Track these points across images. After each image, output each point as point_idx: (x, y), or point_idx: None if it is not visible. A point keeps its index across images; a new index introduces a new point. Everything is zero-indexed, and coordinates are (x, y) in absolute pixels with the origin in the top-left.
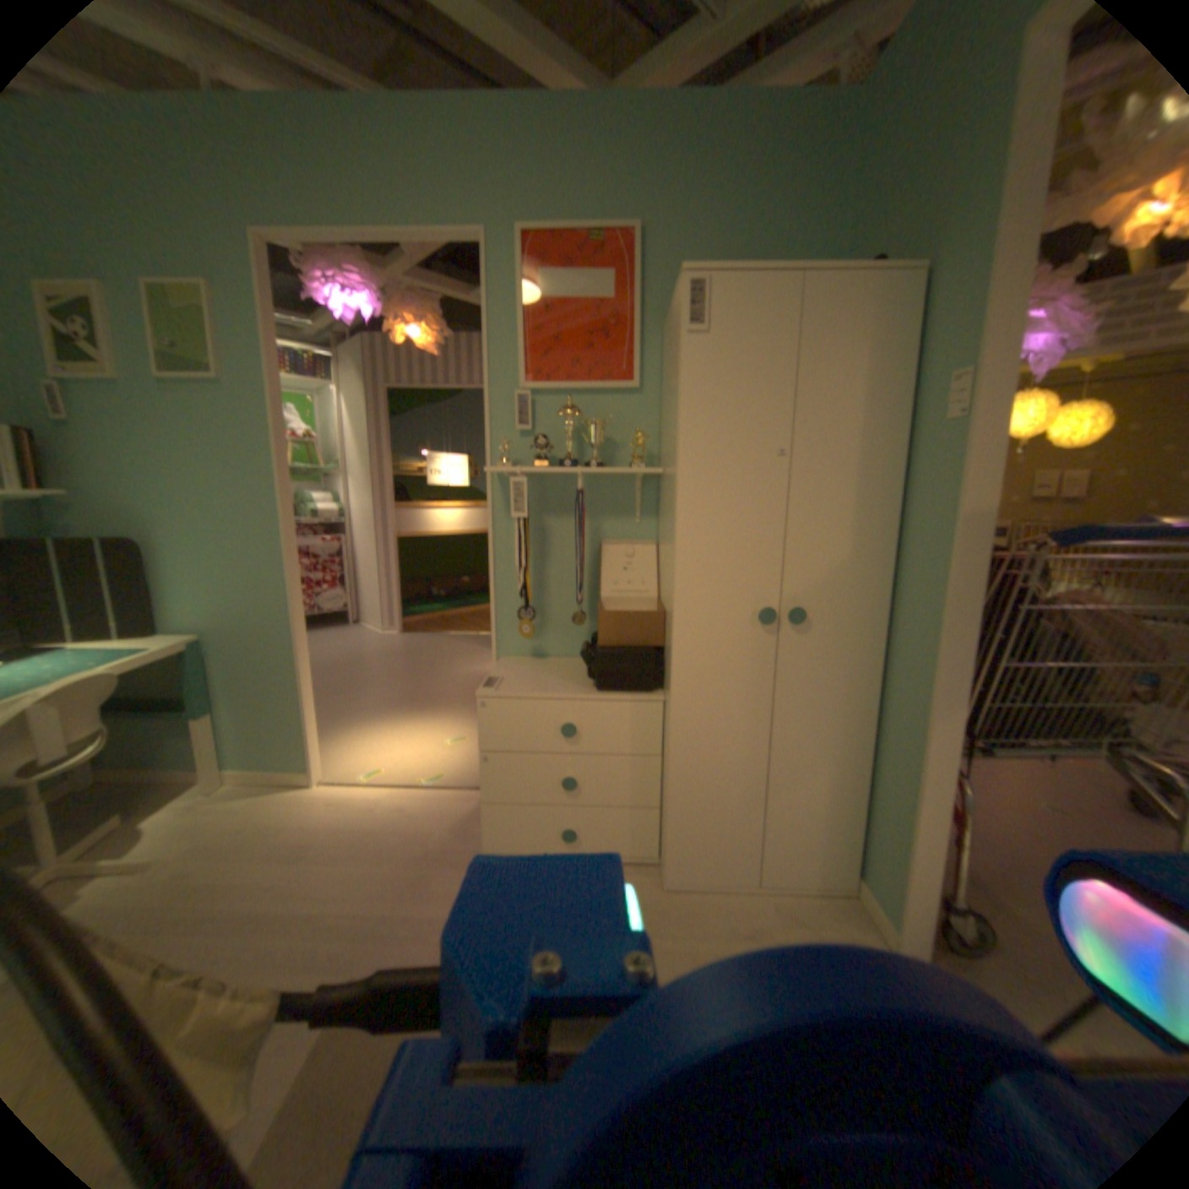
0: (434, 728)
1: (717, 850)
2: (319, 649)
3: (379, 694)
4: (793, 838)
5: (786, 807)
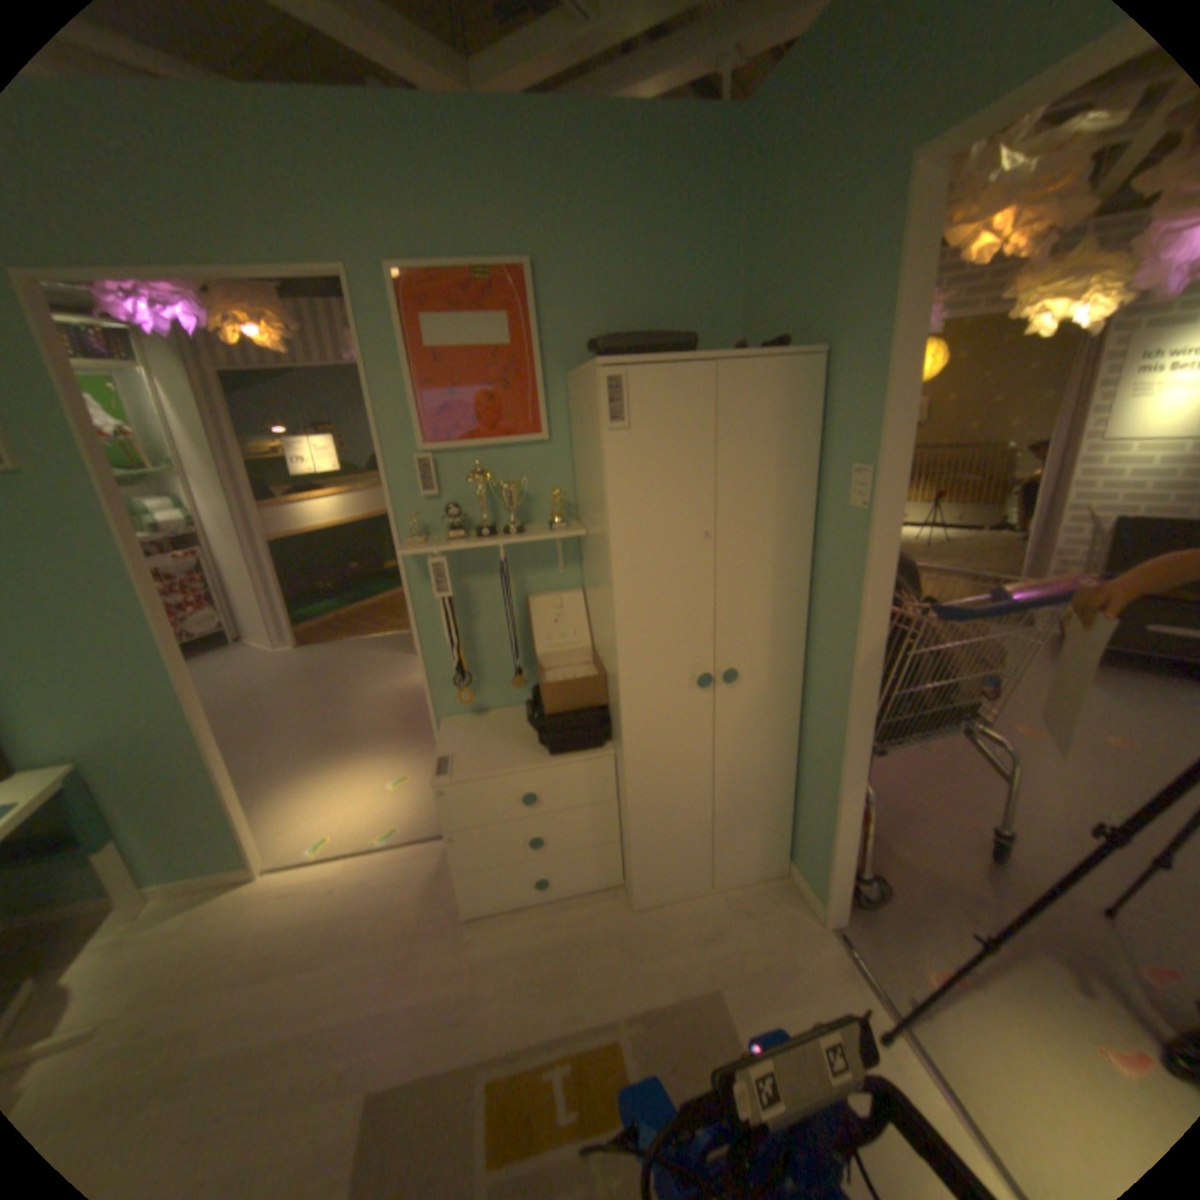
0: (368, 770)
1: (675, 869)
2: (202, 686)
3: (293, 737)
4: (735, 845)
5: (728, 824)
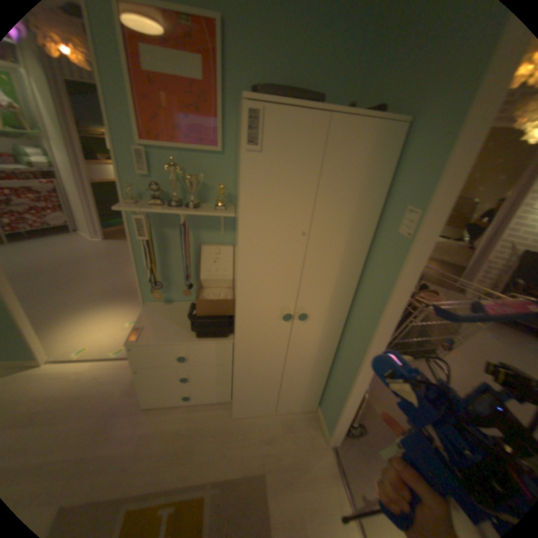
0: (120, 313)
1: (257, 403)
2: (51, 251)
3: (88, 288)
4: (292, 396)
5: (290, 386)
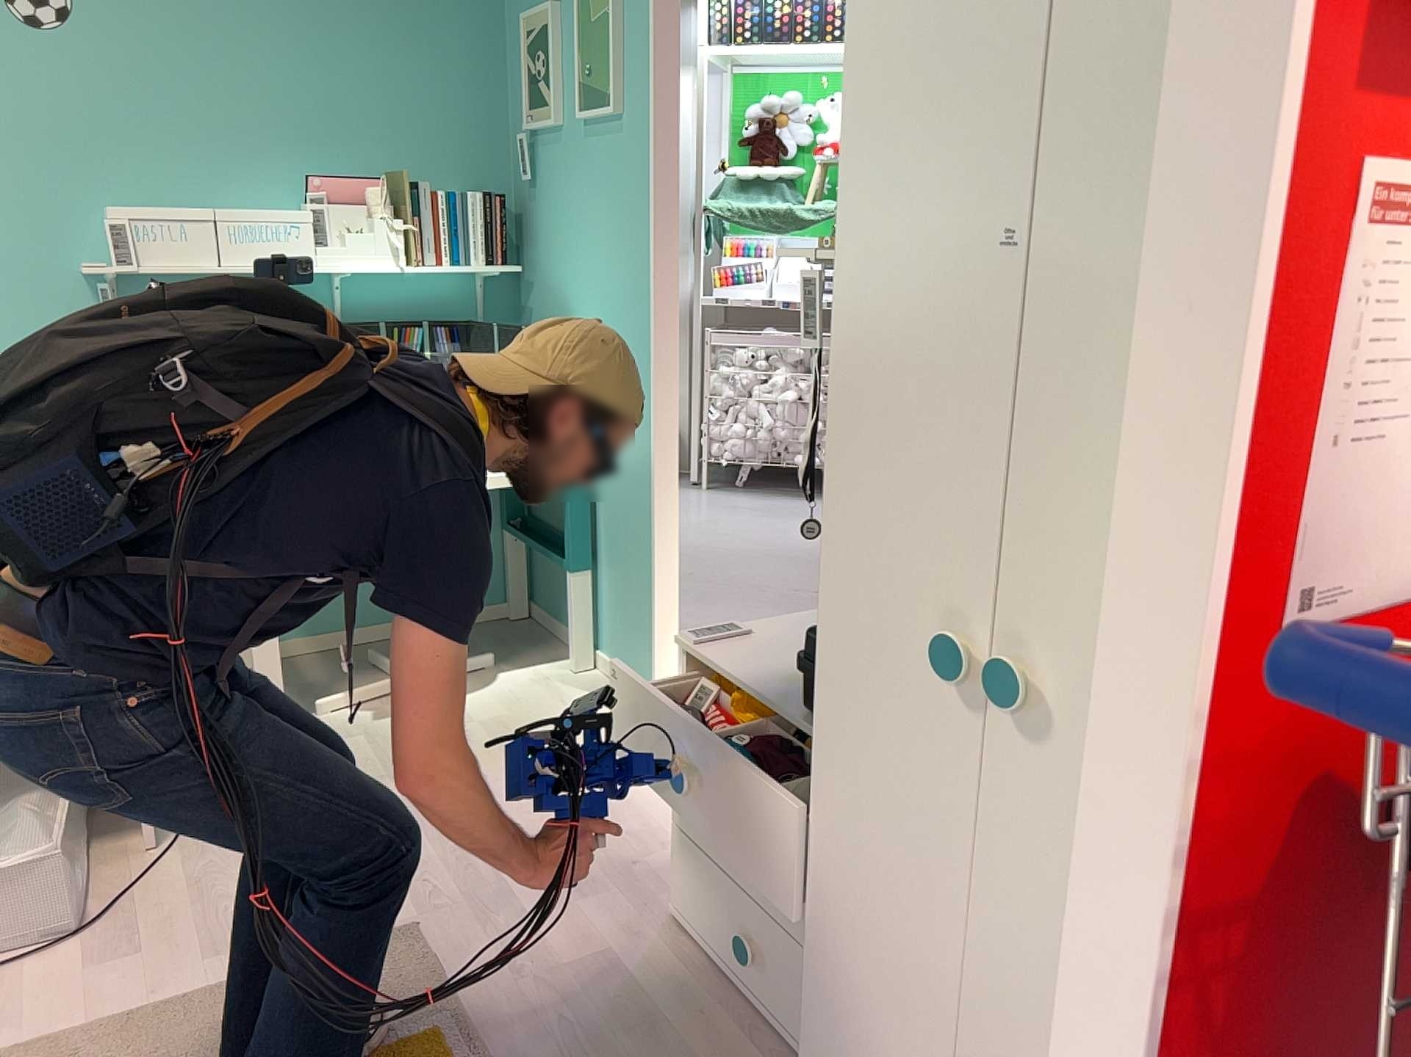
0: None
1: None
2: None
3: None
4: None
5: None
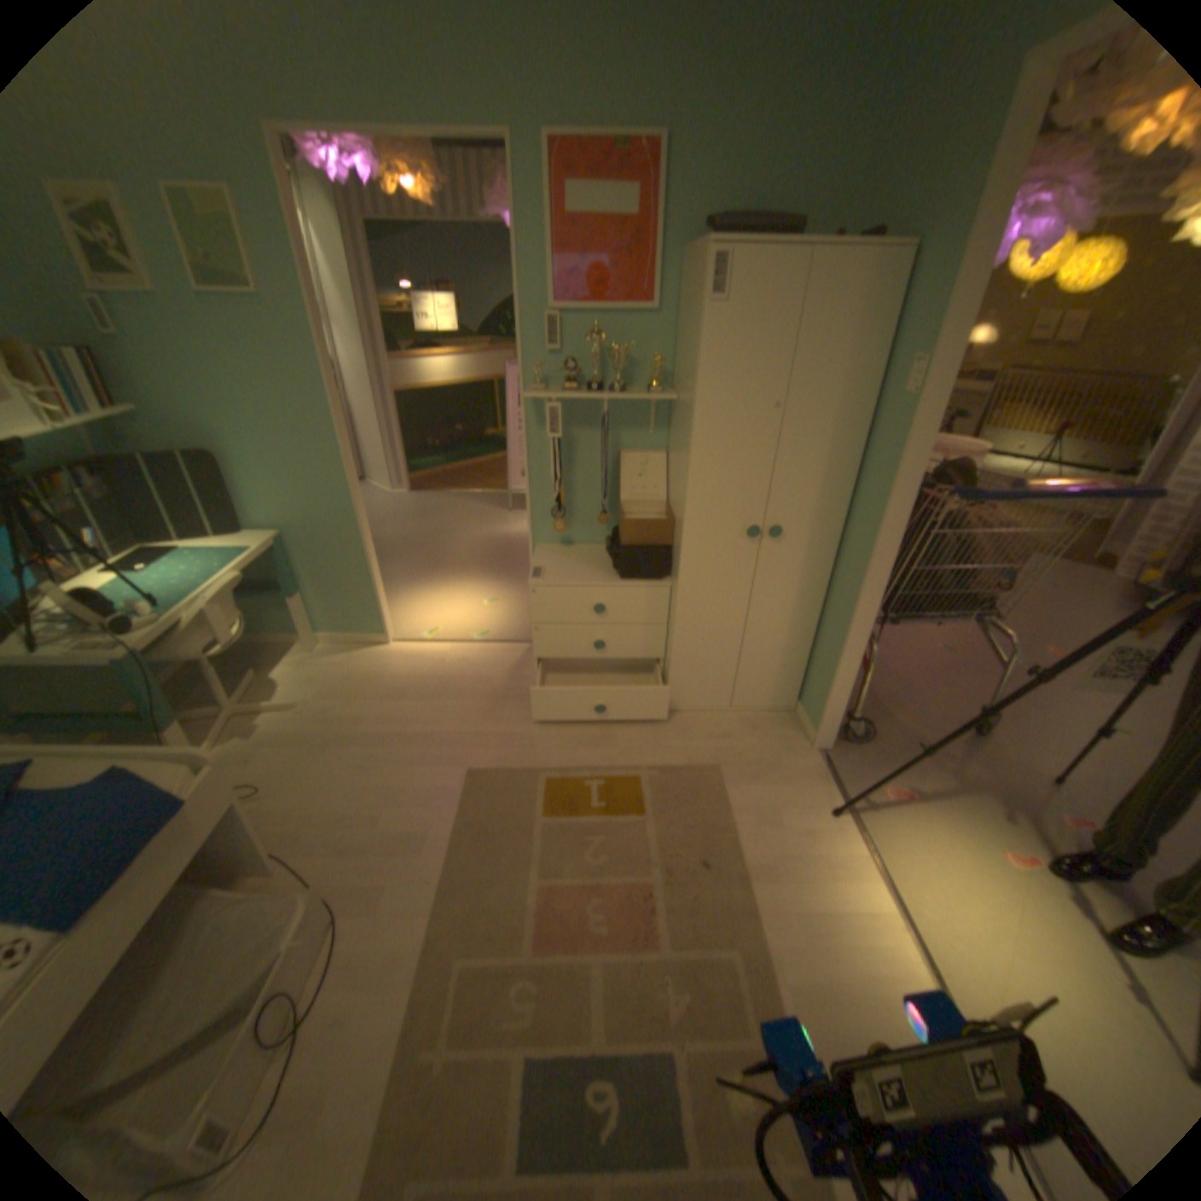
0: (469, 590)
1: (702, 685)
2: None
3: (410, 559)
4: (754, 676)
5: (751, 657)
